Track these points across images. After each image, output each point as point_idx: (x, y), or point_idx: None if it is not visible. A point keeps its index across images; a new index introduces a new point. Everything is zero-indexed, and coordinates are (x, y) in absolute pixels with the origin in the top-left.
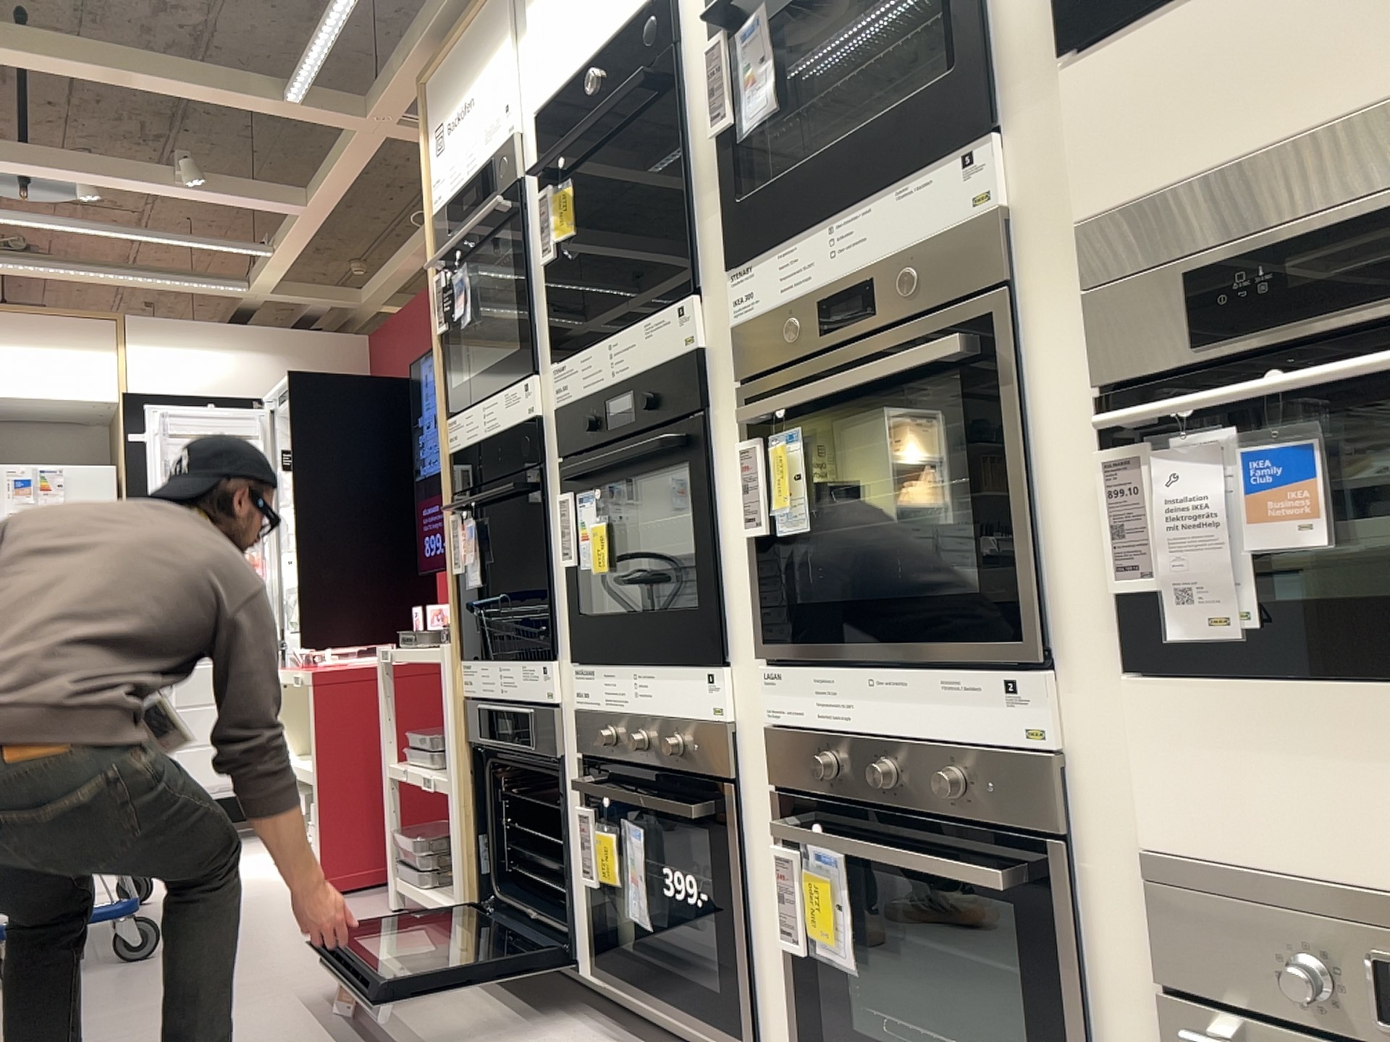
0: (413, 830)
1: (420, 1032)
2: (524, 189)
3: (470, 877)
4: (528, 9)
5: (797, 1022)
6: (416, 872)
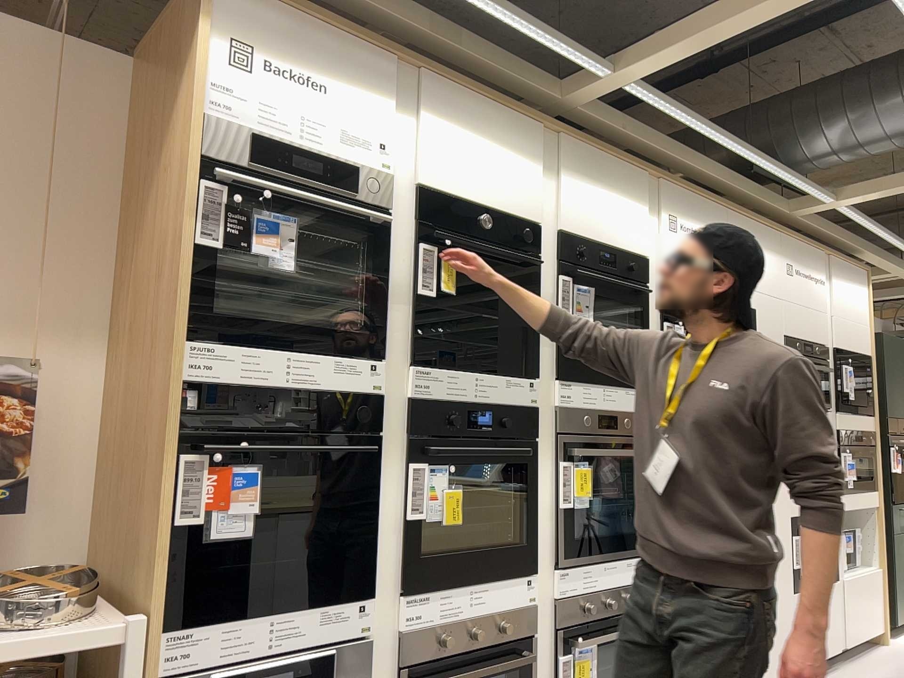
0: None
1: None
2: (394, 222)
3: None
4: (427, 117)
5: None
6: None
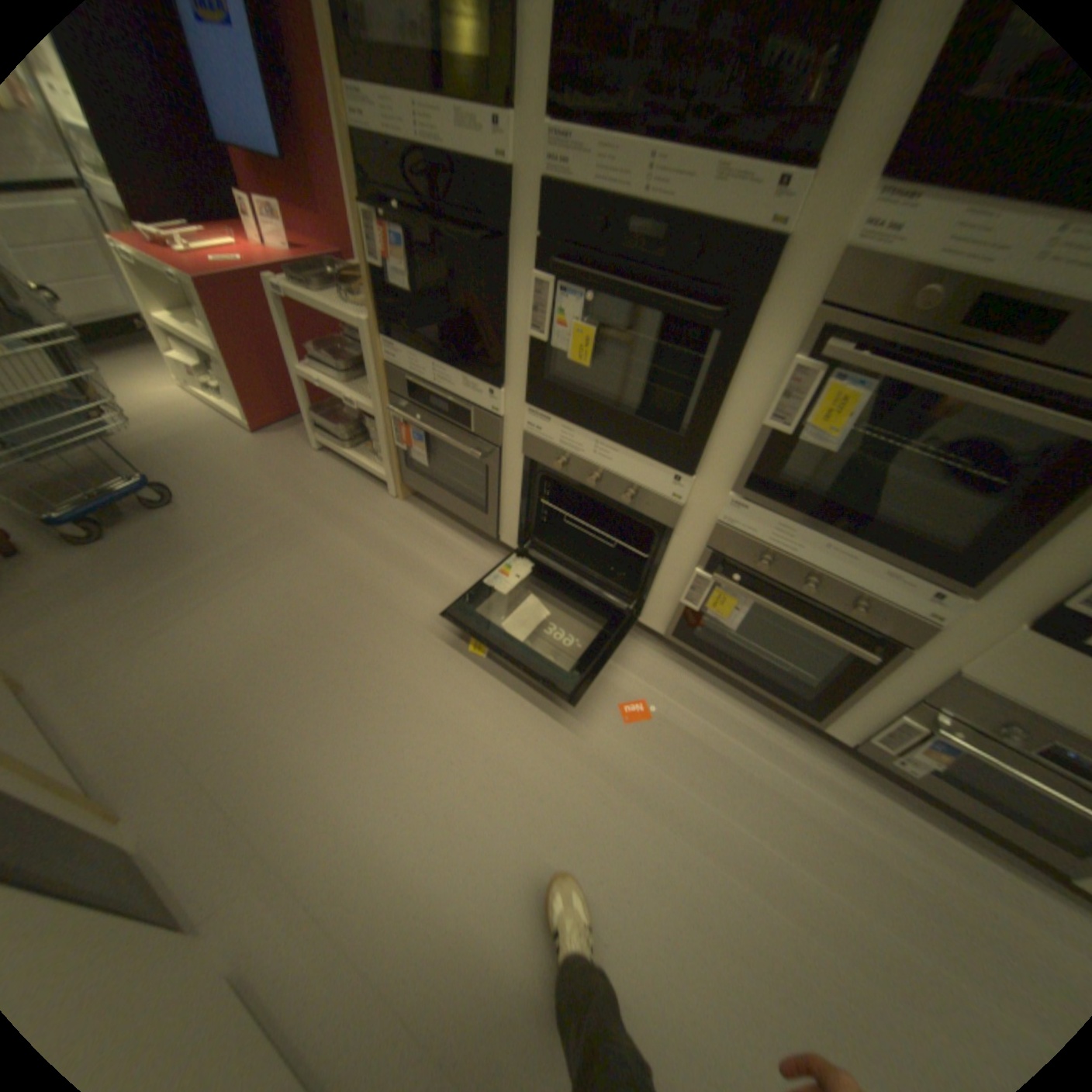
0: (317, 406)
1: (418, 576)
2: None
3: (397, 466)
4: None
5: (671, 618)
6: (328, 434)
